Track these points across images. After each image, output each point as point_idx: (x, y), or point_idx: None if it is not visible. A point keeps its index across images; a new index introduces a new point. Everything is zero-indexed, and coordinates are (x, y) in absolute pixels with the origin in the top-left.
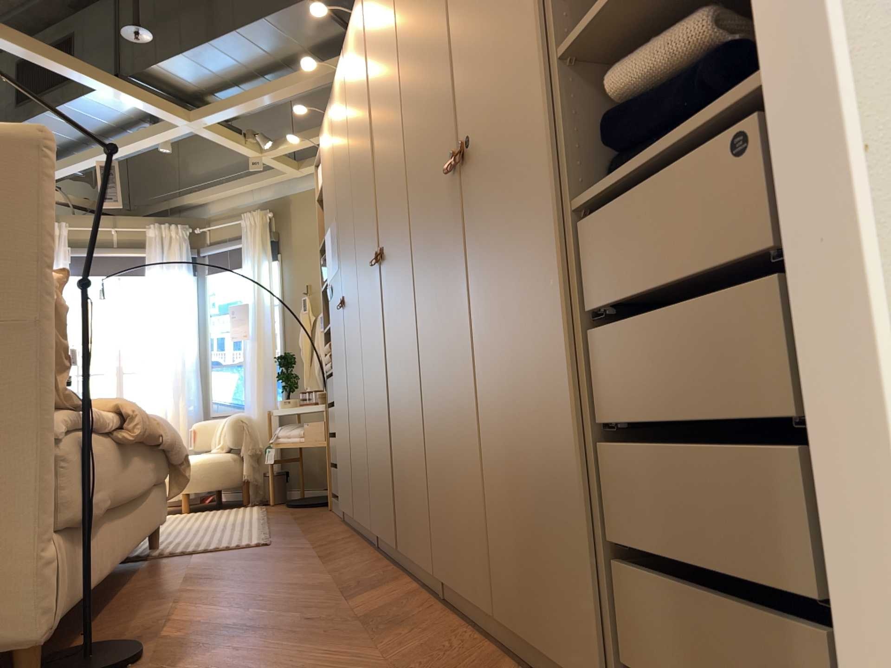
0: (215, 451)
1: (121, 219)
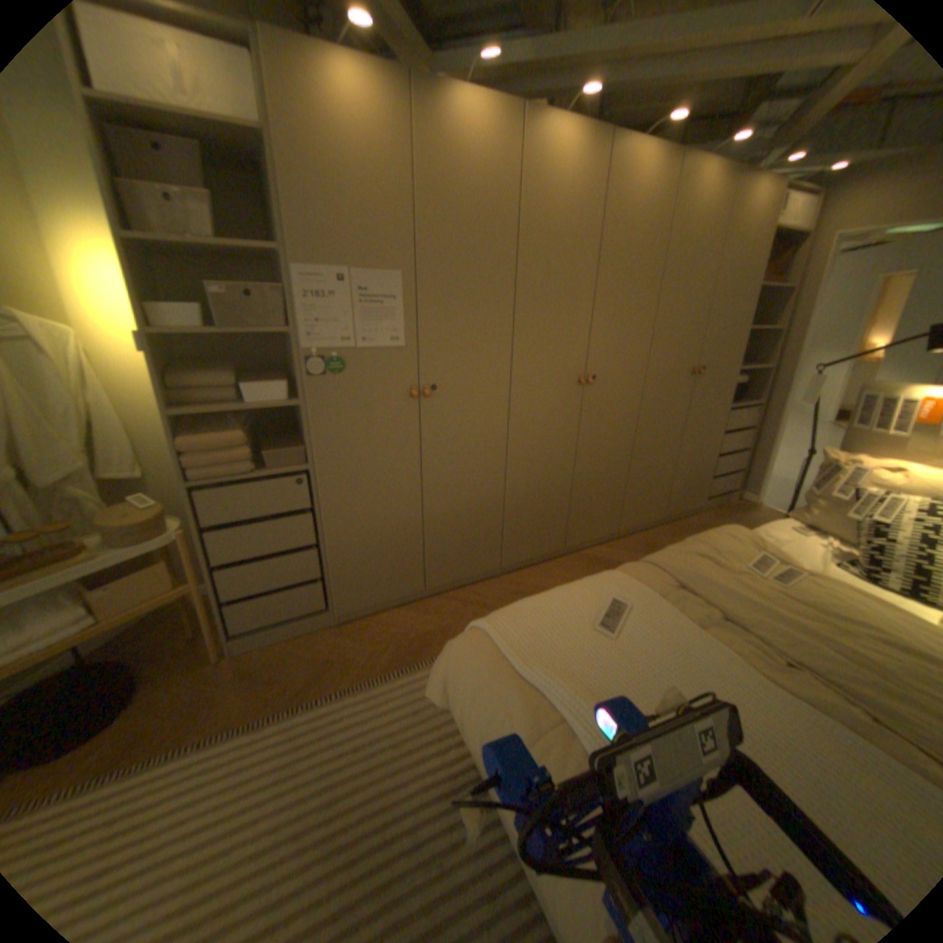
0: None
1: None
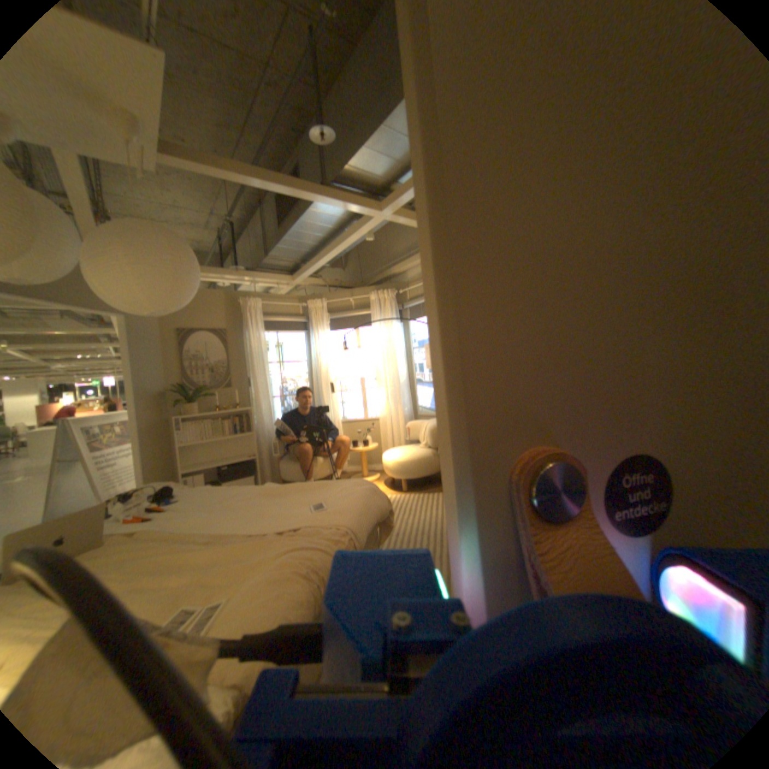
0: (421, 442)
1: (355, 289)
